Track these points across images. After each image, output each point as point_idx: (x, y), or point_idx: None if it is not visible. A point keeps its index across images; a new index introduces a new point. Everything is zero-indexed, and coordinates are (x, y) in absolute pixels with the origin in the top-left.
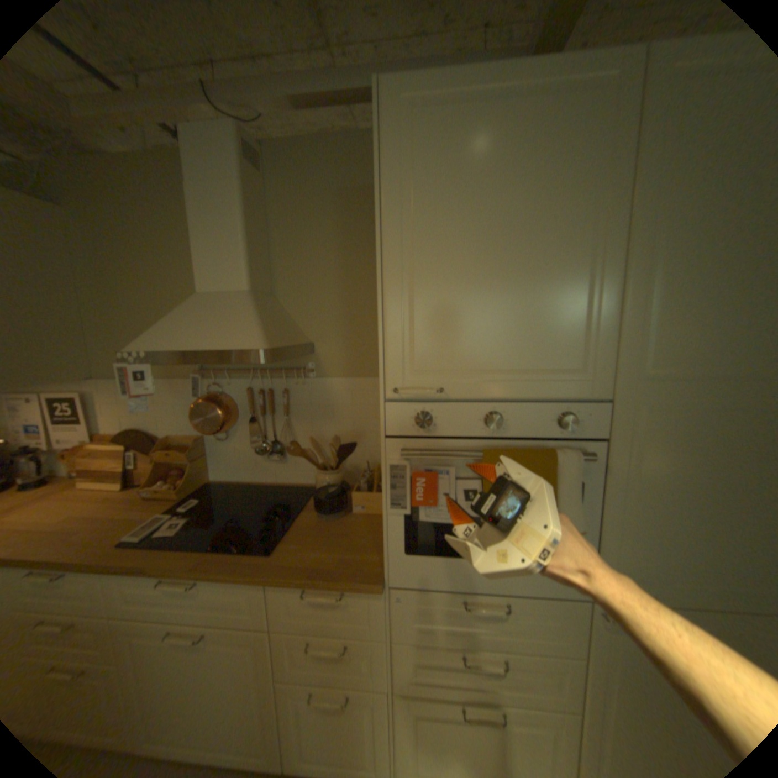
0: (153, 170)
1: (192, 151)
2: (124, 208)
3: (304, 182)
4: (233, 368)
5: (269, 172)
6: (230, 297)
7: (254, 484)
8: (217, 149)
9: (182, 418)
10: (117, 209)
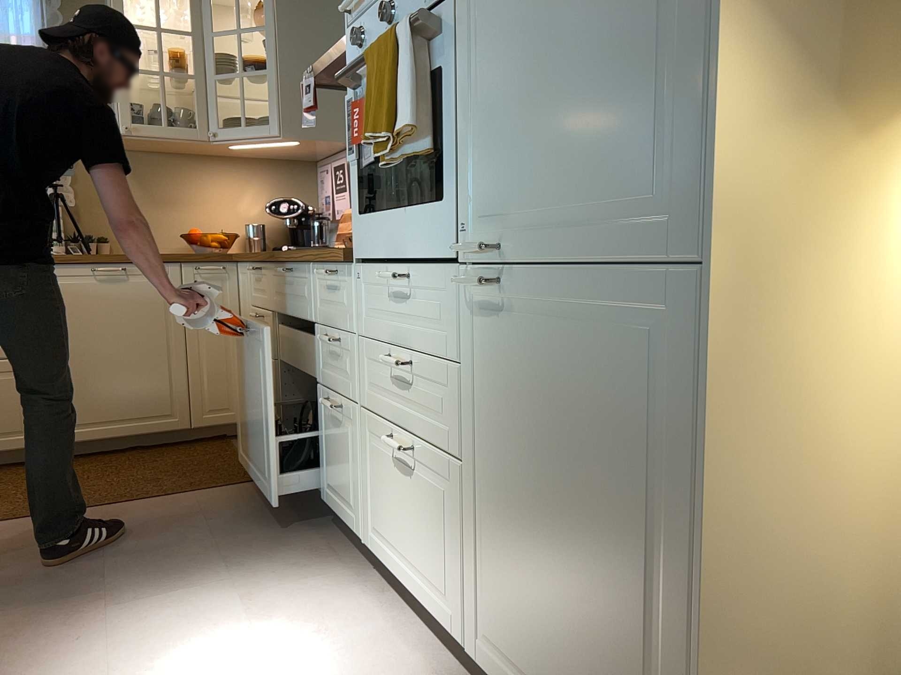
0: None
1: None
2: None
3: None
4: None
5: None
6: None
7: None
8: None
9: None
10: None
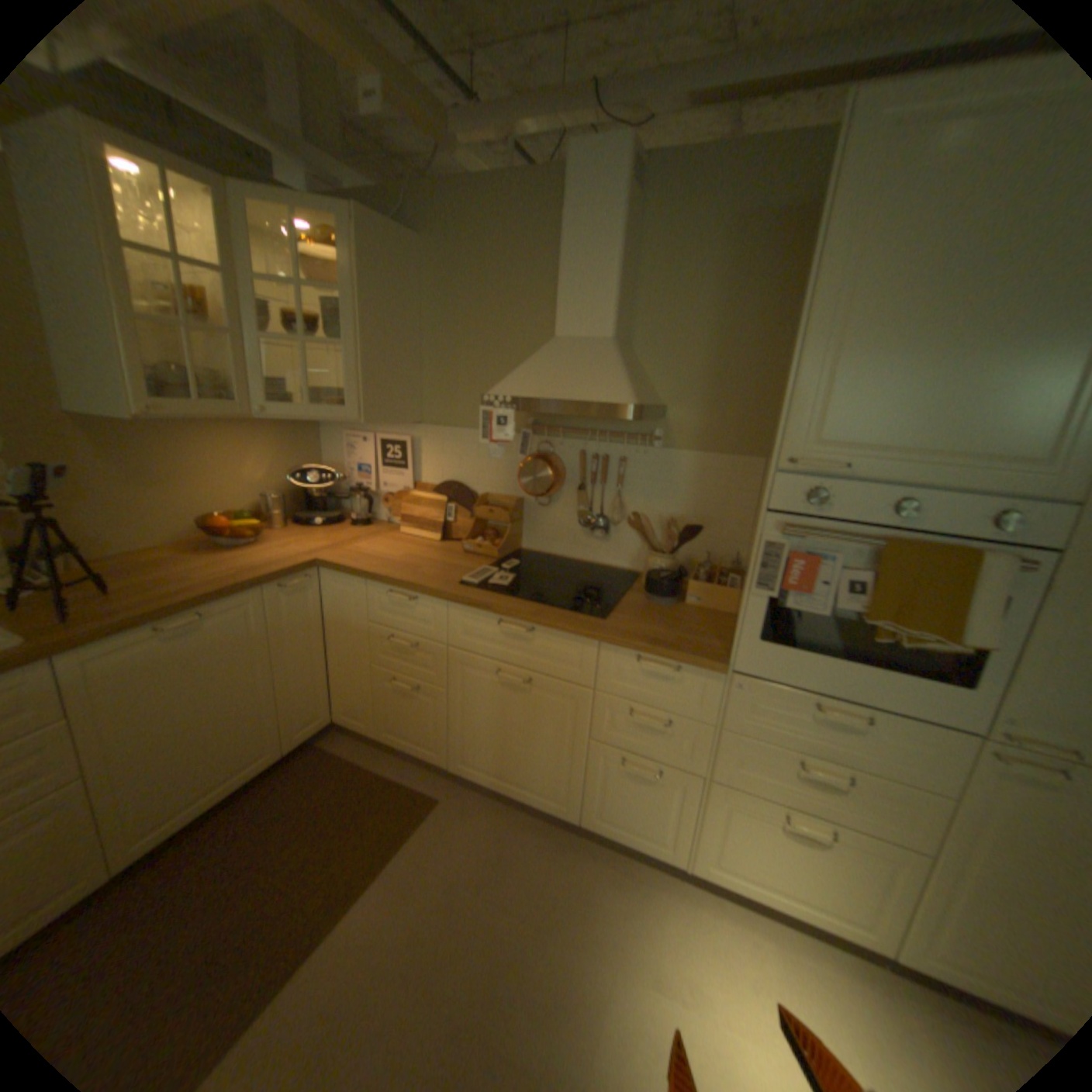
0: (518, 190)
1: (578, 172)
2: (480, 236)
3: (693, 203)
4: (567, 427)
5: (652, 191)
6: (591, 344)
7: (567, 559)
8: (607, 168)
9: (503, 476)
10: (473, 237)
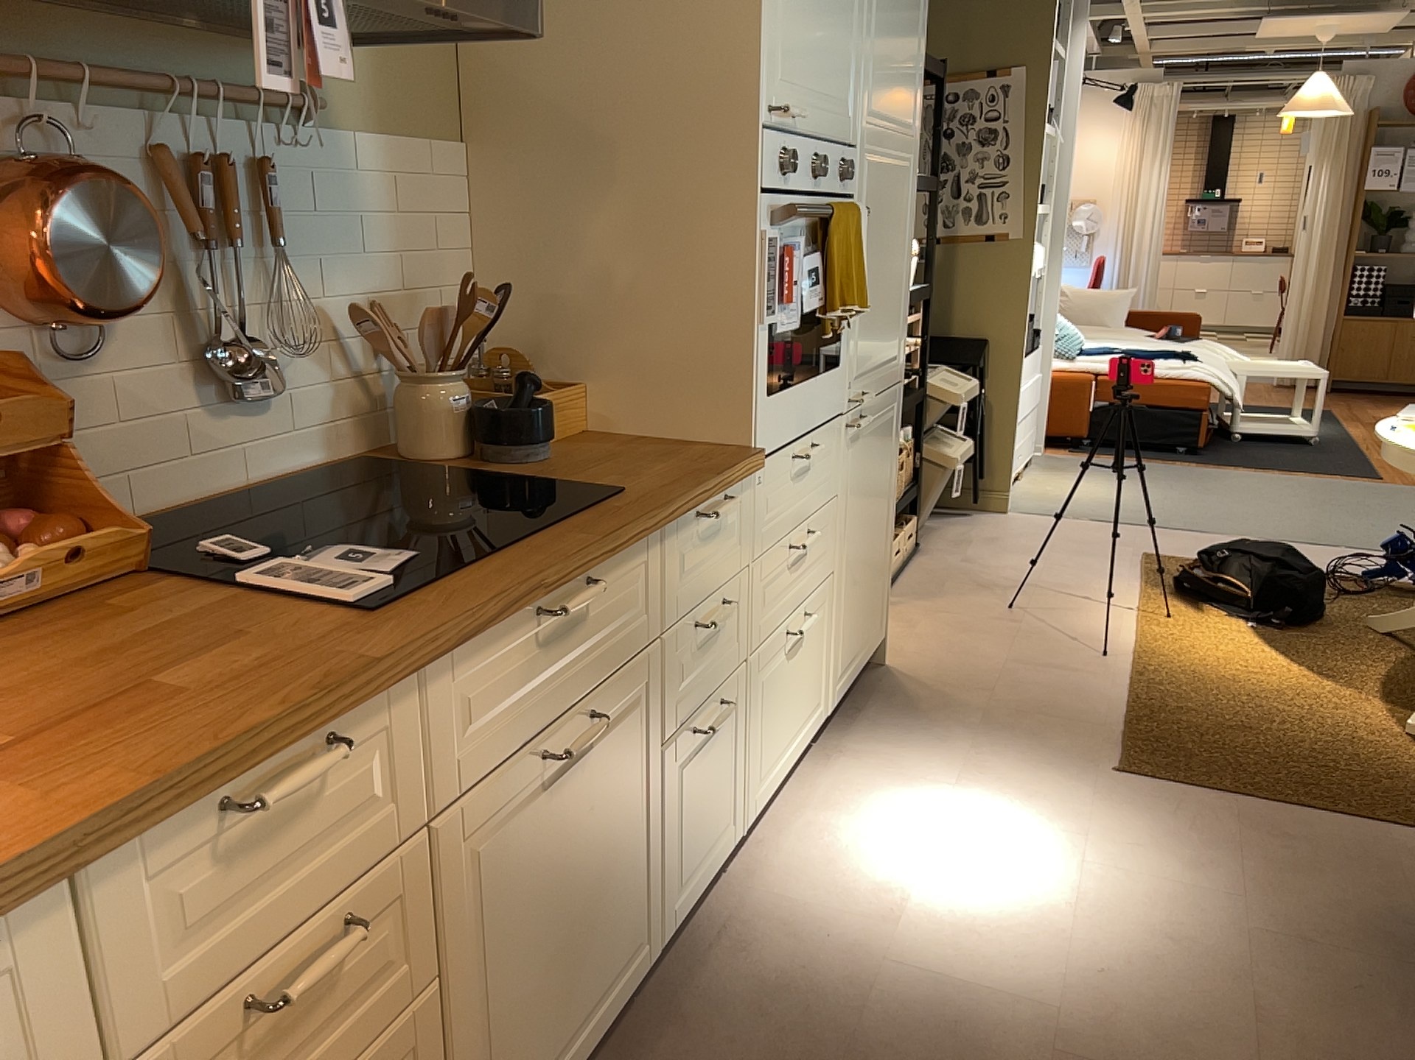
0: None
1: None
2: None
3: None
4: (89, 63)
5: None
6: None
7: (187, 508)
8: None
9: None
10: None
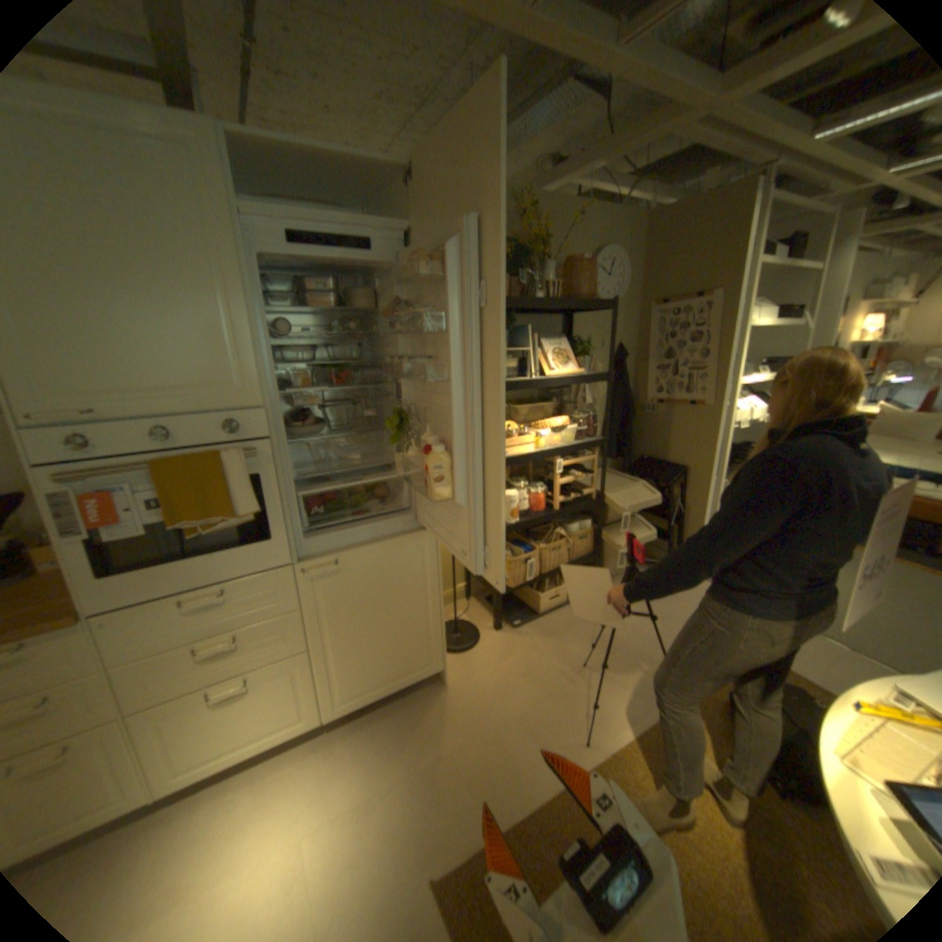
0: None
1: None
2: None
3: None
4: None
5: None
6: None
7: None
8: None
9: None
10: None
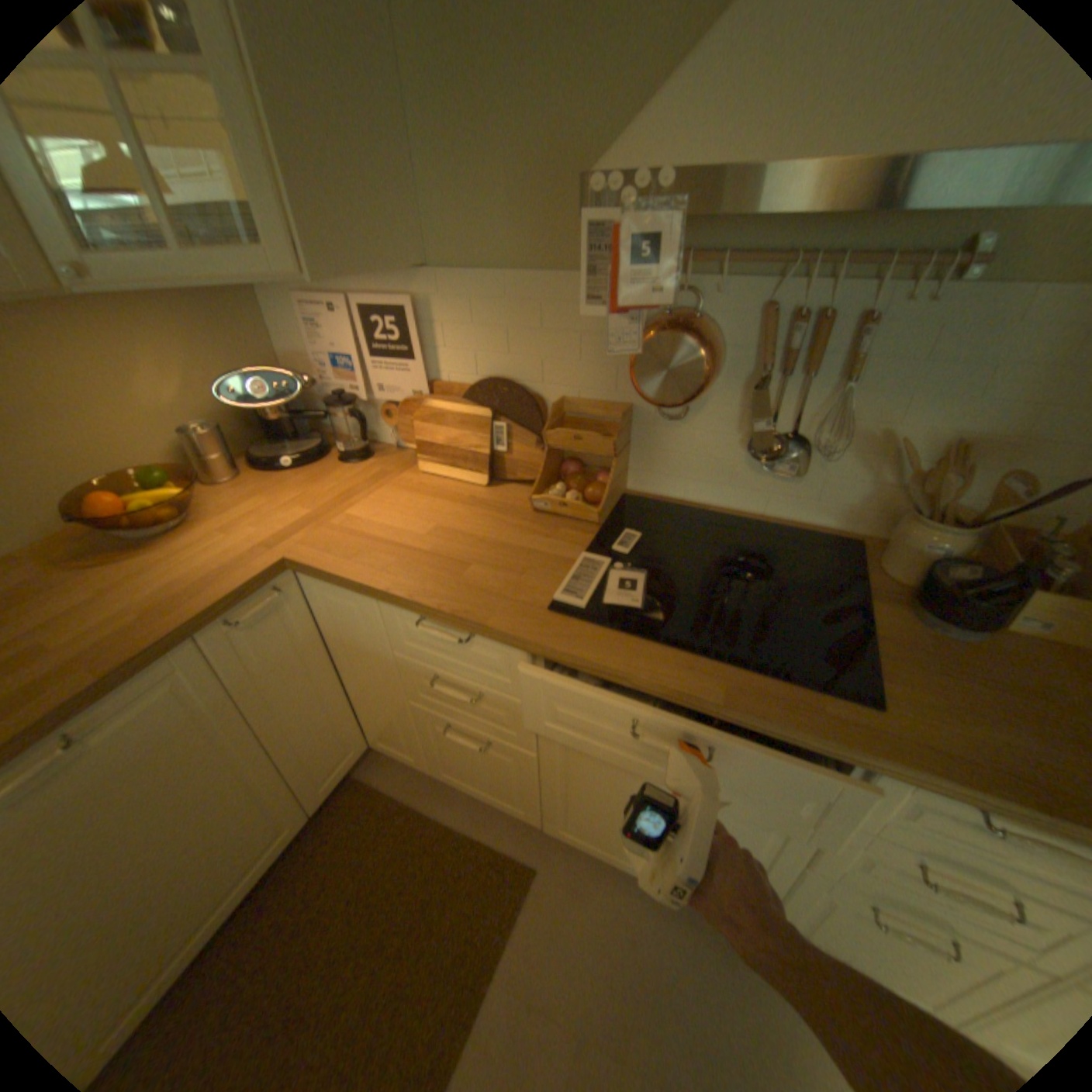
0: None
1: None
2: None
3: None
4: (744, 244)
5: None
6: None
7: (715, 509)
8: None
9: (594, 362)
10: None
